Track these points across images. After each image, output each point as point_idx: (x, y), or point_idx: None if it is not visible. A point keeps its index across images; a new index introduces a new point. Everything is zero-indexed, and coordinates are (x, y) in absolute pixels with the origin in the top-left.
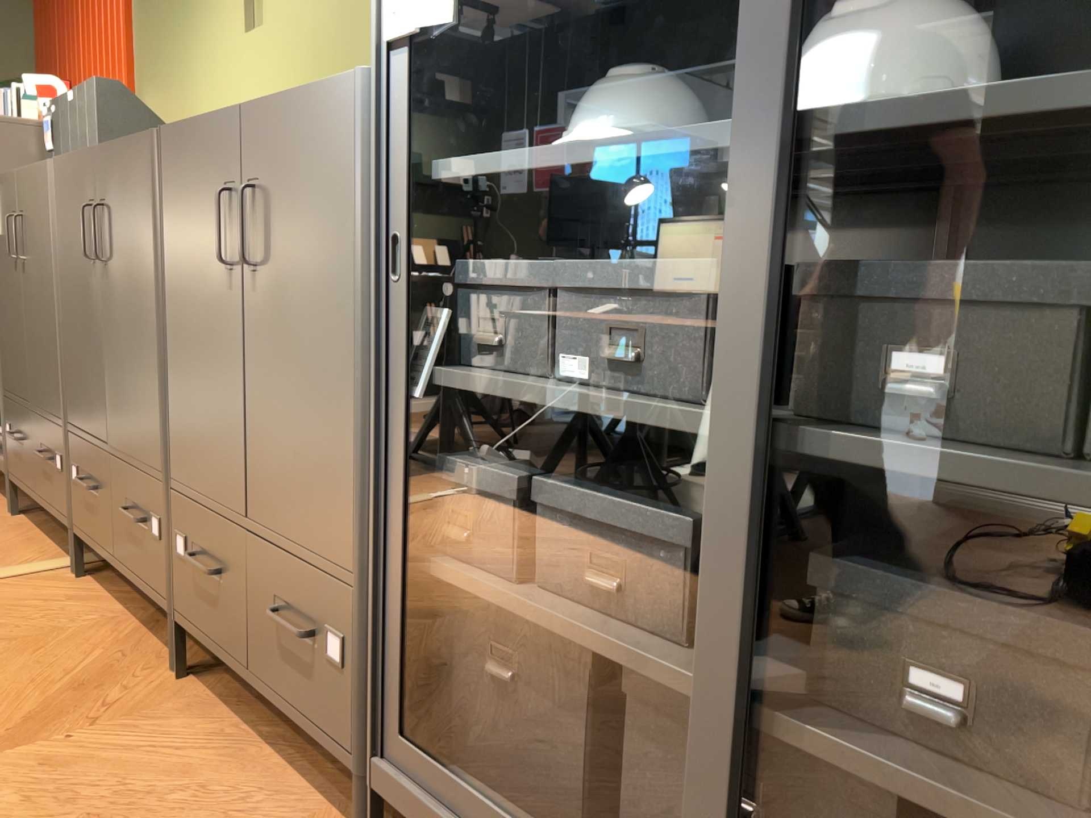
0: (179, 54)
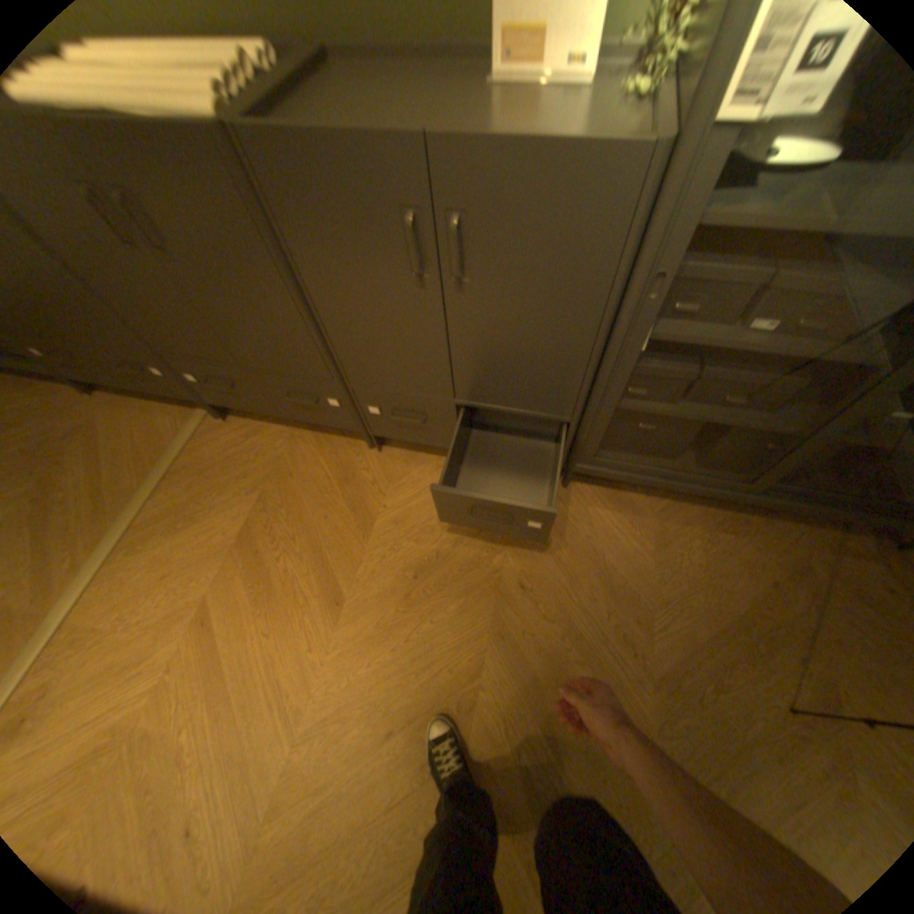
0: None
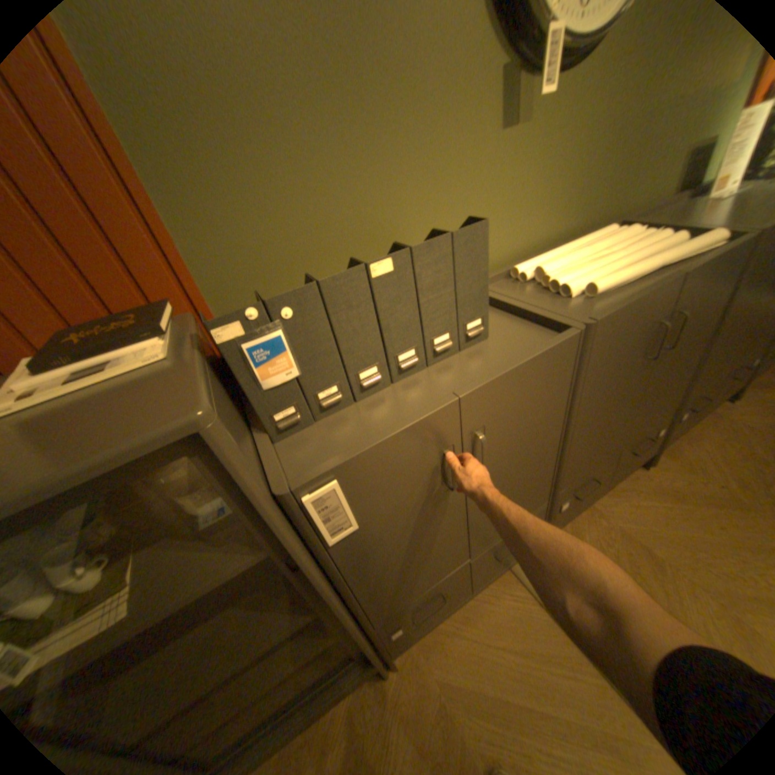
0: (339, 154)
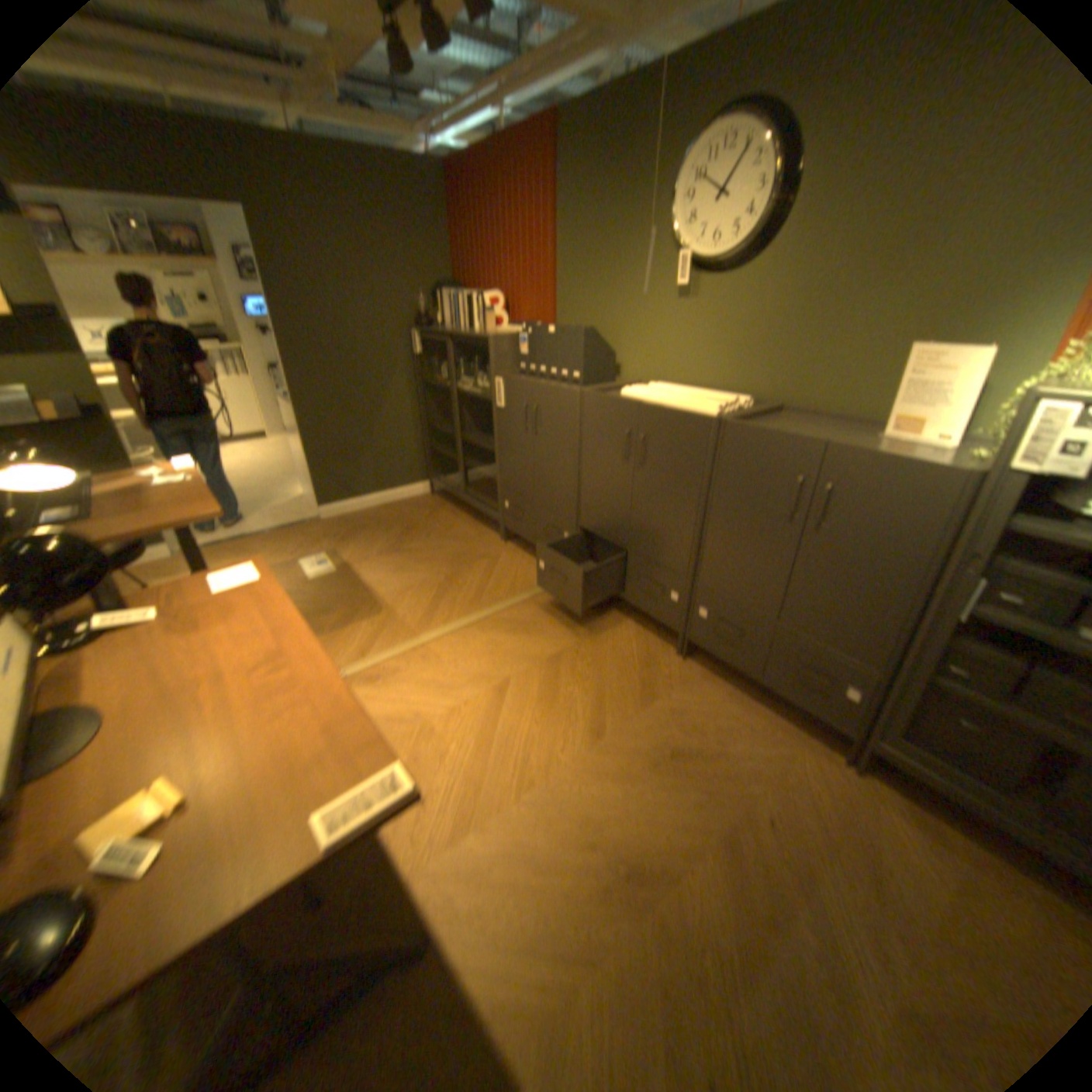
0: (604, 291)
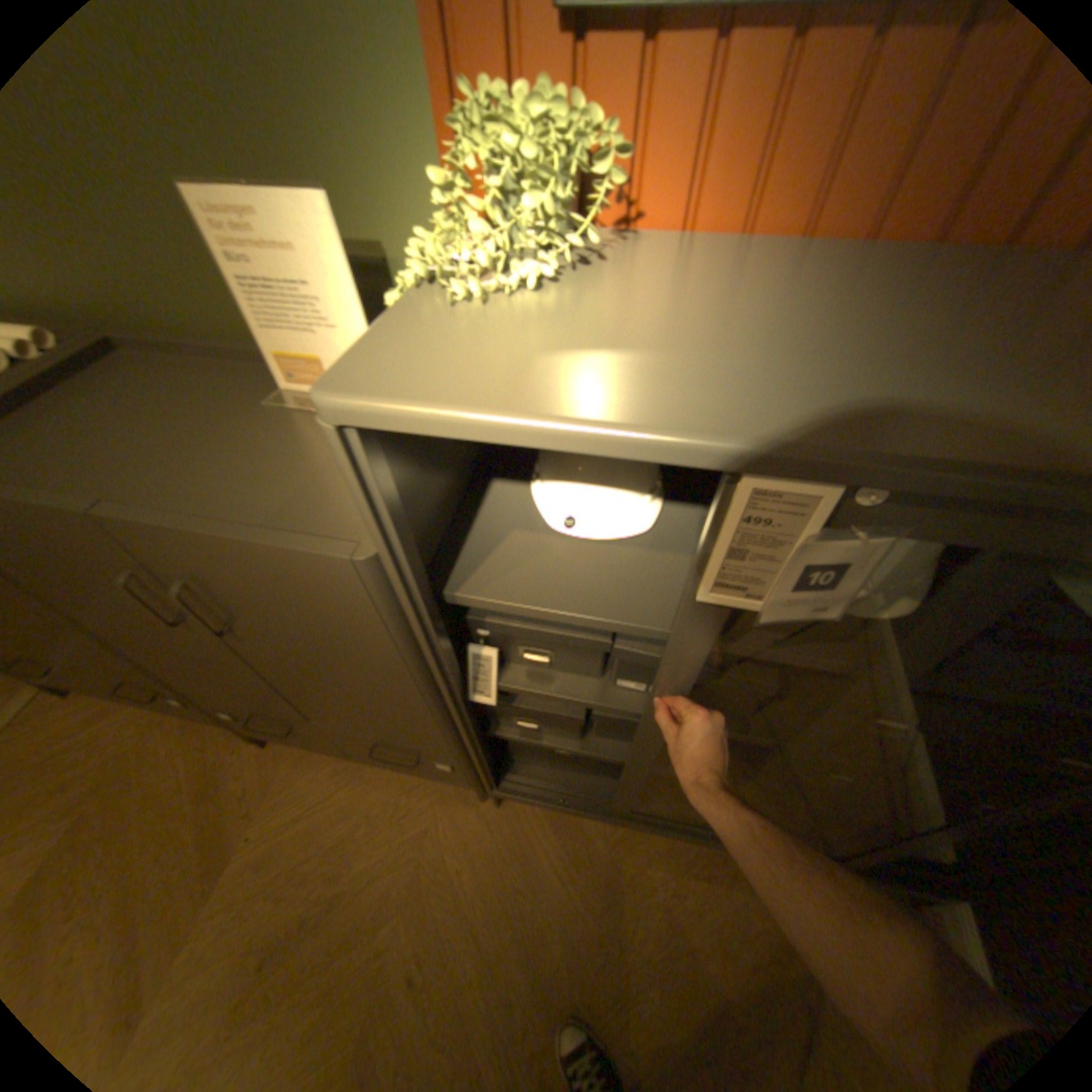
0: None
